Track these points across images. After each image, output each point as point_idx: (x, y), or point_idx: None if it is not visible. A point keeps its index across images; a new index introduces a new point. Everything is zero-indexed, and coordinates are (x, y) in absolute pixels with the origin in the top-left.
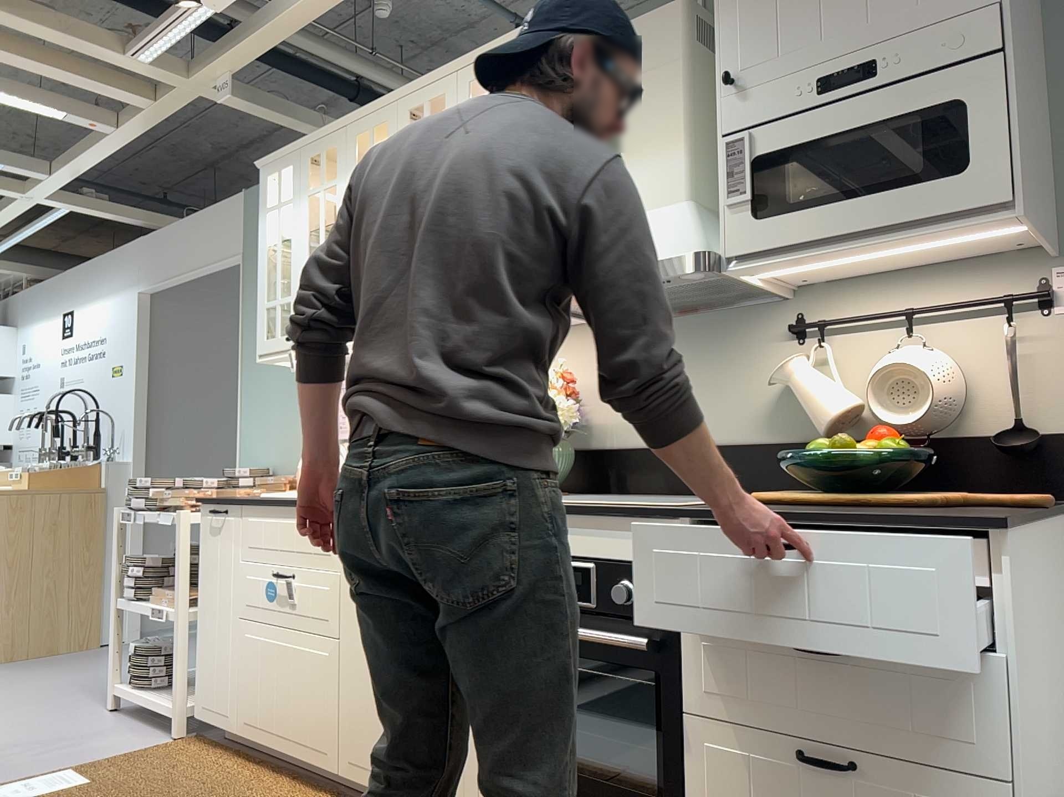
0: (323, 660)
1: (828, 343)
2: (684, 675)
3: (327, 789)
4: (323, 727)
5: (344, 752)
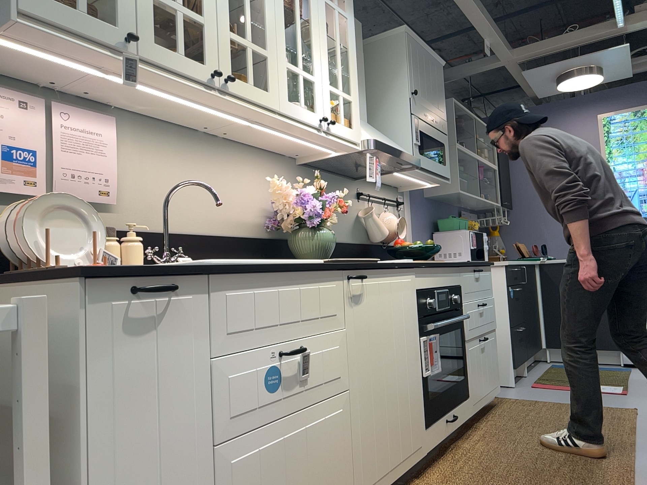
0: (339, 418)
1: (369, 204)
2: (464, 325)
3: None
4: (342, 482)
5: None
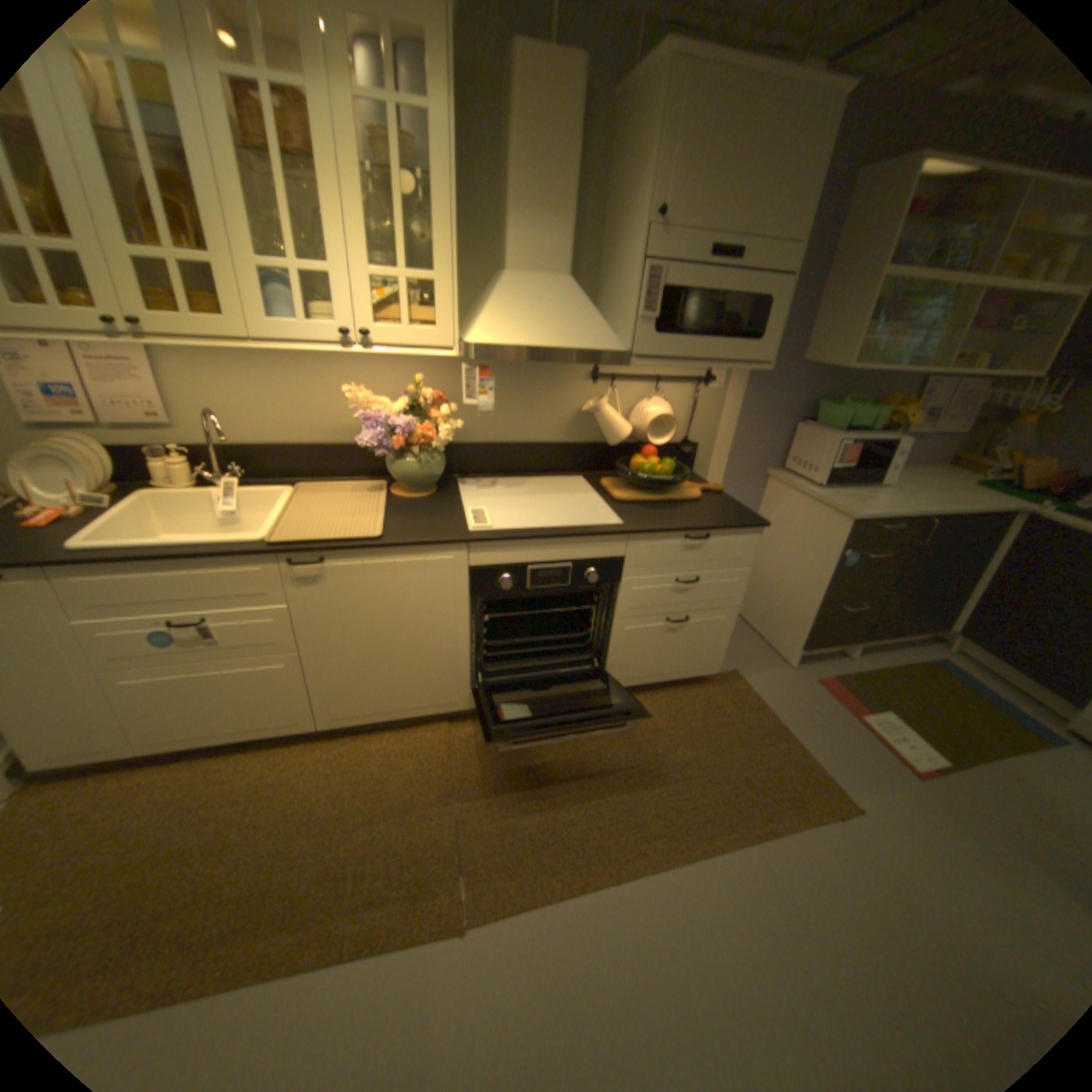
0: (281, 670)
1: (614, 388)
2: (618, 604)
3: (286, 740)
4: (292, 711)
5: (324, 716)
